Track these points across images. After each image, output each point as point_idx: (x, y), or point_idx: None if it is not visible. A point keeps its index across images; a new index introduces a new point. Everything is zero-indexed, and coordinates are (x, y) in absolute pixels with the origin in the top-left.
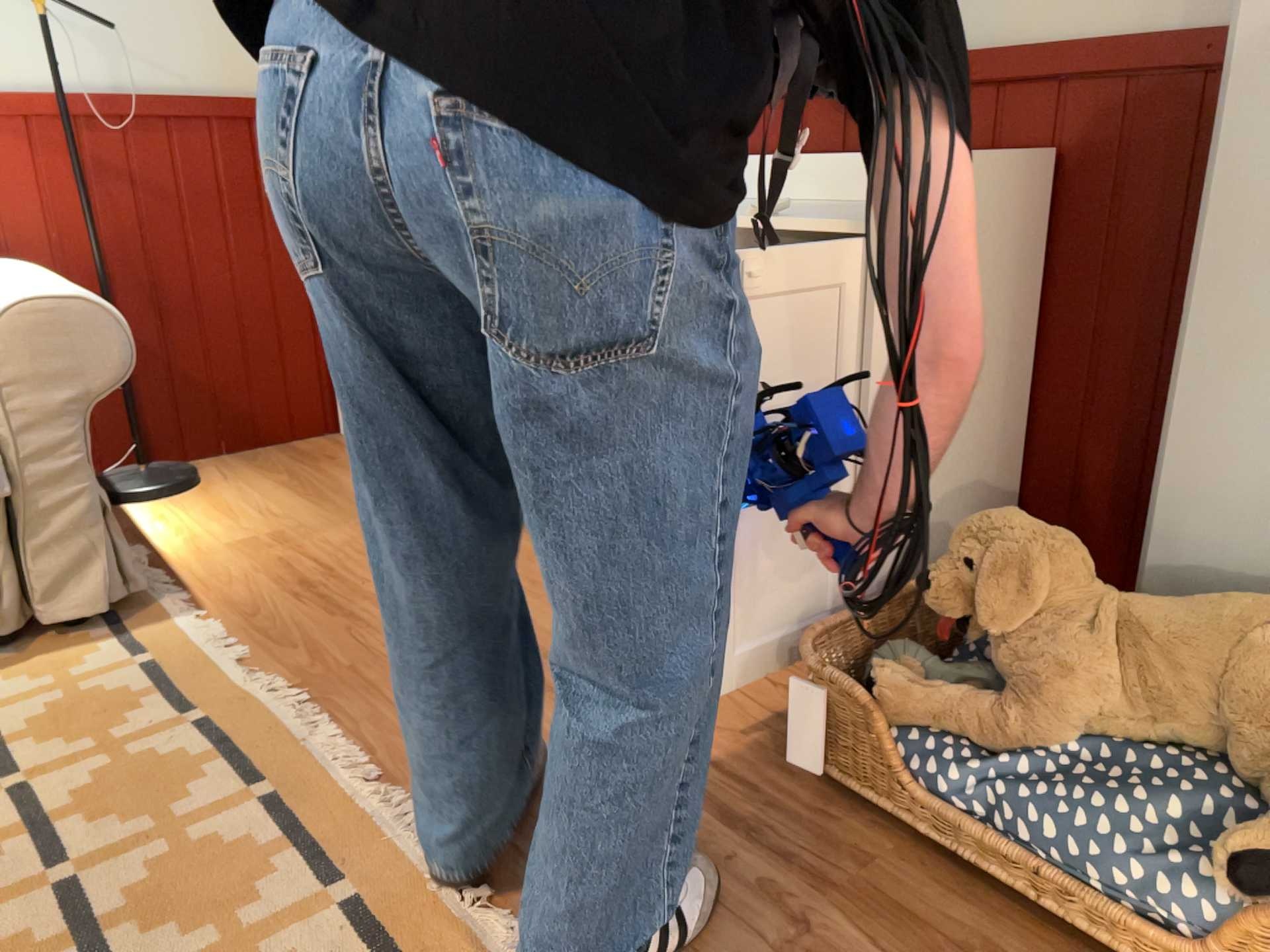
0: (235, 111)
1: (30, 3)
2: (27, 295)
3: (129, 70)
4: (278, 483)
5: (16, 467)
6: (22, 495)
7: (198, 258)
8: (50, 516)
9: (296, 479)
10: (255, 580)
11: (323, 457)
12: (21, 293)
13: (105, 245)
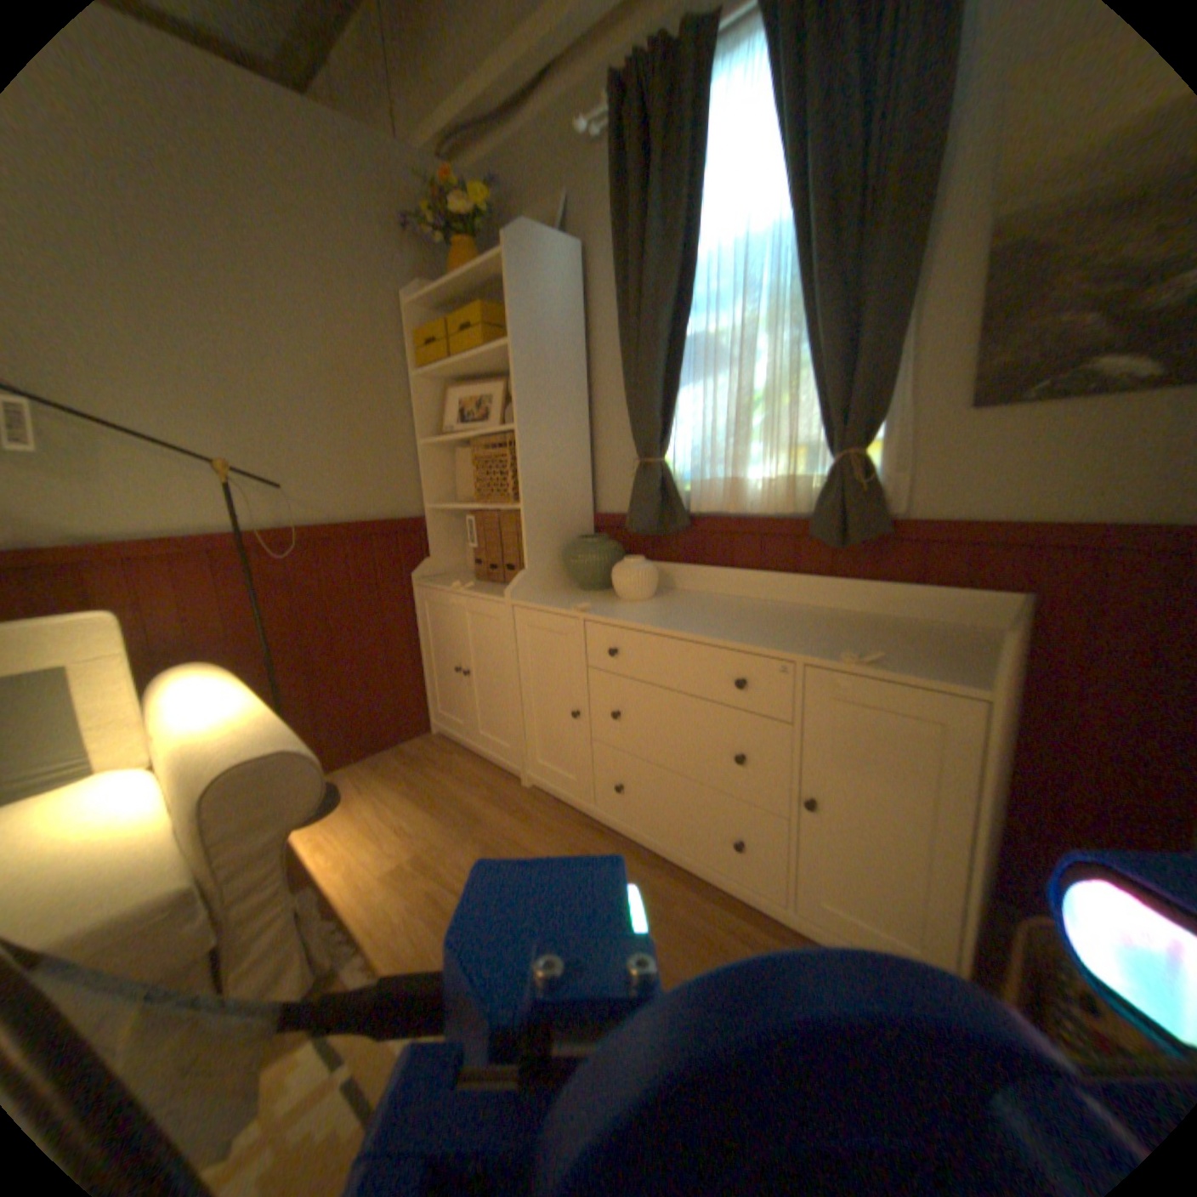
0: (360, 528)
1: (212, 467)
2: (231, 752)
3: (285, 507)
4: (401, 794)
5: (220, 913)
6: (226, 935)
7: (335, 630)
8: (250, 944)
9: (413, 788)
10: (414, 927)
11: (426, 760)
12: (224, 745)
13: (266, 631)
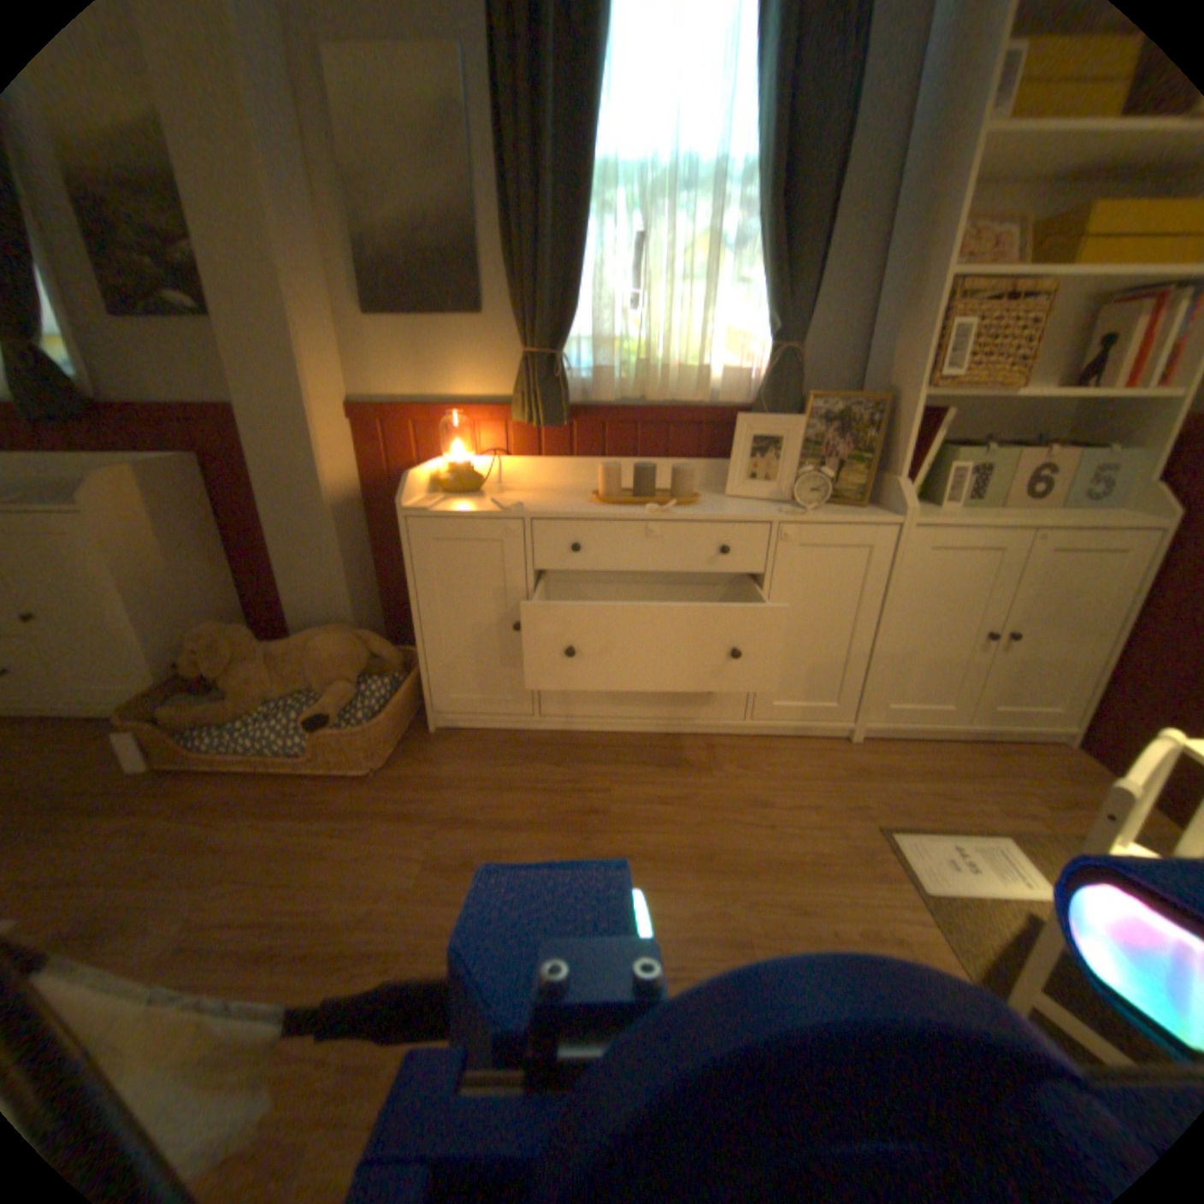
0: None
1: None
2: None
3: None
4: None
5: None
6: None
7: None
8: None
9: None
10: None
11: None
12: None
13: None
